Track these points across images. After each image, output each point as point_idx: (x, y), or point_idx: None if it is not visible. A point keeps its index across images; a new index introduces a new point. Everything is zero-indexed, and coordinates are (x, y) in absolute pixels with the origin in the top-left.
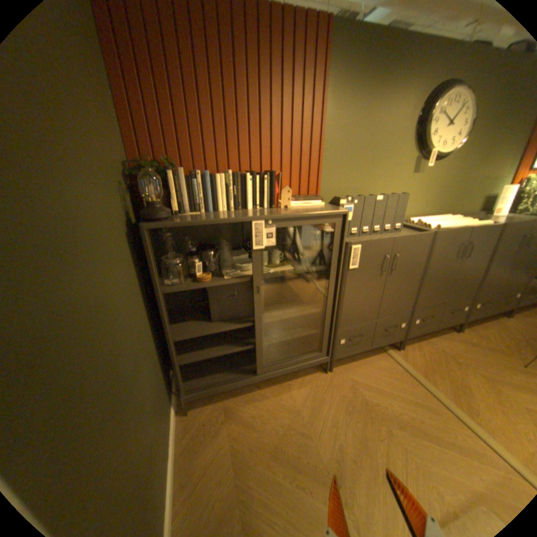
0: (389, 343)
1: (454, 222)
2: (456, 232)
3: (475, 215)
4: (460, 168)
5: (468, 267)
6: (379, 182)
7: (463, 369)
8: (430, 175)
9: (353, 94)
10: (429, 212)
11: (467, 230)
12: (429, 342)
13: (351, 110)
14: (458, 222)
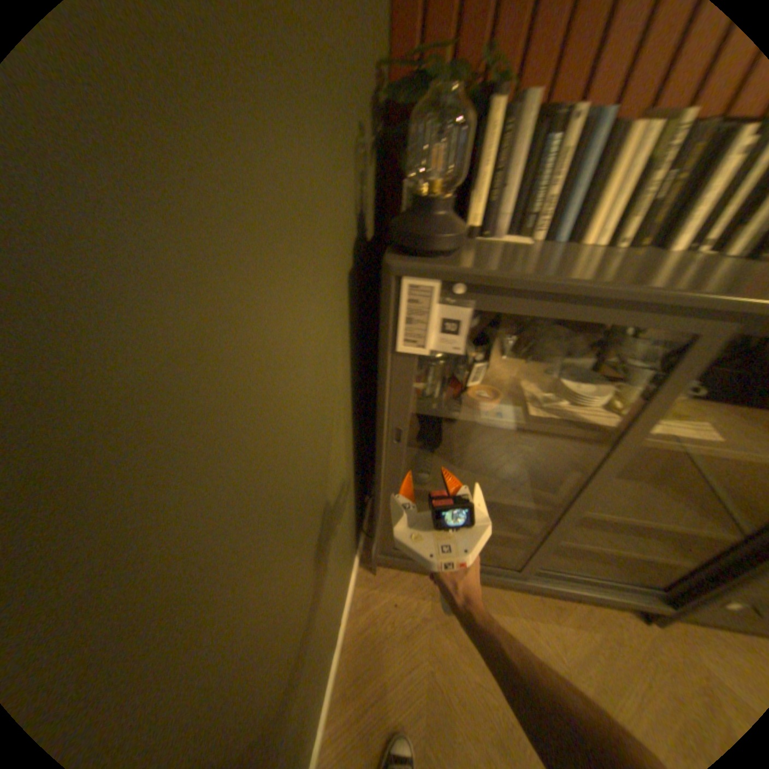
0: None
1: None
2: None
3: None
4: None
5: None
6: None
7: None
8: None
9: None
10: None
11: None
12: None
13: None
14: None
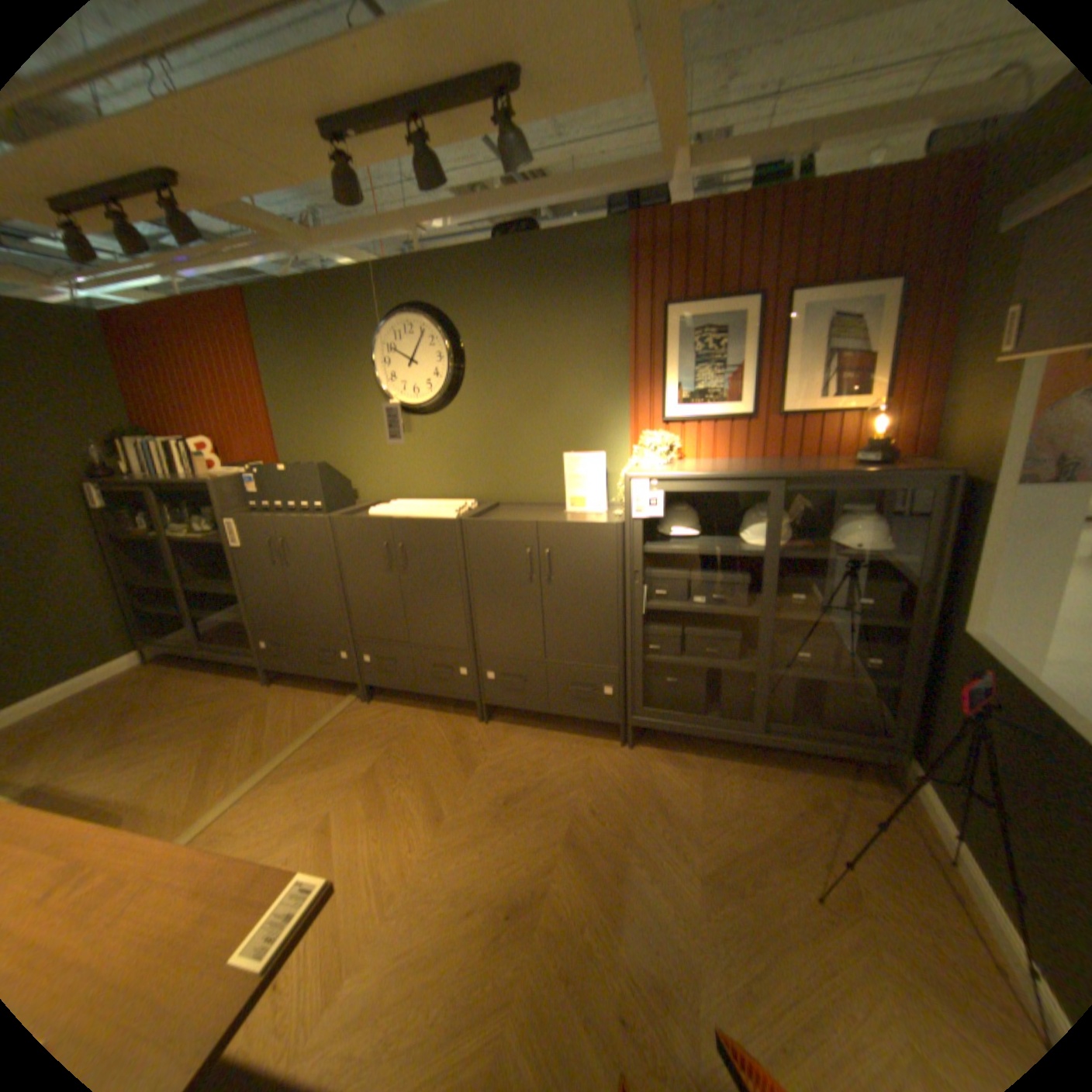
0: (332, 677)
1: (407, 511)
2: (359, 522)
3: (540, 507)
4: (480, 425)
5: (418, 586)
6: (347, 447)
7: (374, 751)
8: (425, 436)
9: (282, 350)
10: (450, 495)
11: (379, 522)
12: (416, 712)
13: (286, 367)
14: (415, 510)
